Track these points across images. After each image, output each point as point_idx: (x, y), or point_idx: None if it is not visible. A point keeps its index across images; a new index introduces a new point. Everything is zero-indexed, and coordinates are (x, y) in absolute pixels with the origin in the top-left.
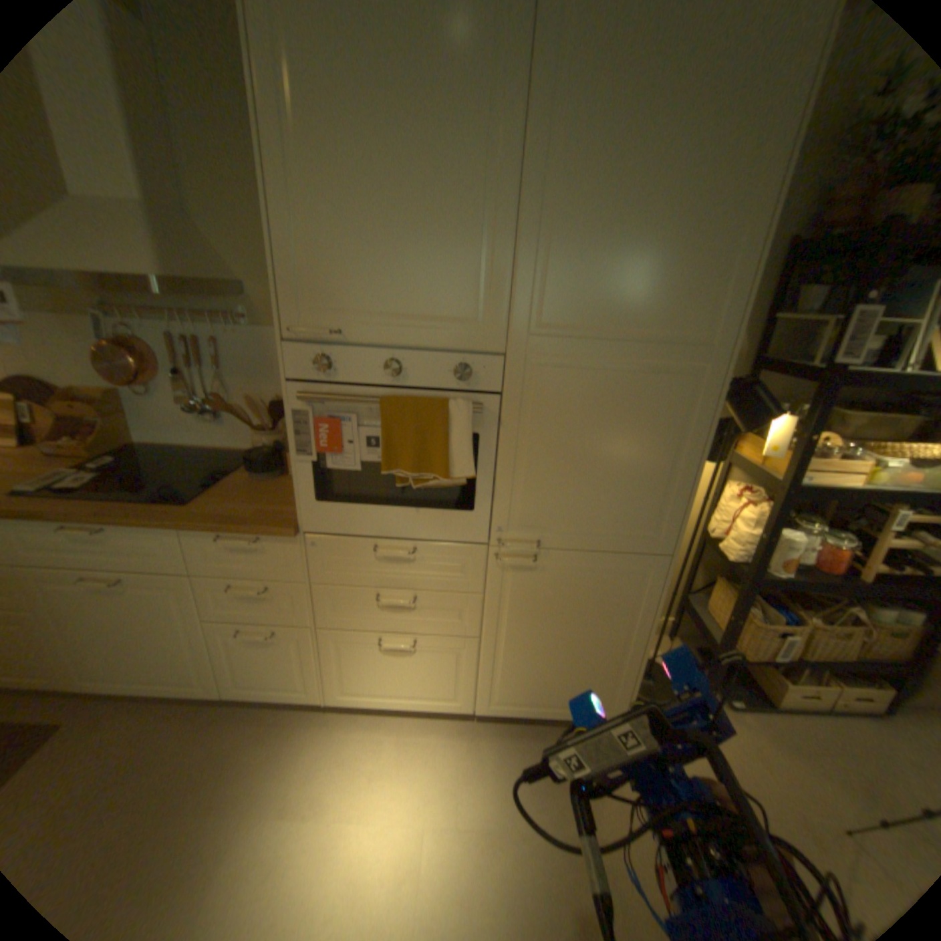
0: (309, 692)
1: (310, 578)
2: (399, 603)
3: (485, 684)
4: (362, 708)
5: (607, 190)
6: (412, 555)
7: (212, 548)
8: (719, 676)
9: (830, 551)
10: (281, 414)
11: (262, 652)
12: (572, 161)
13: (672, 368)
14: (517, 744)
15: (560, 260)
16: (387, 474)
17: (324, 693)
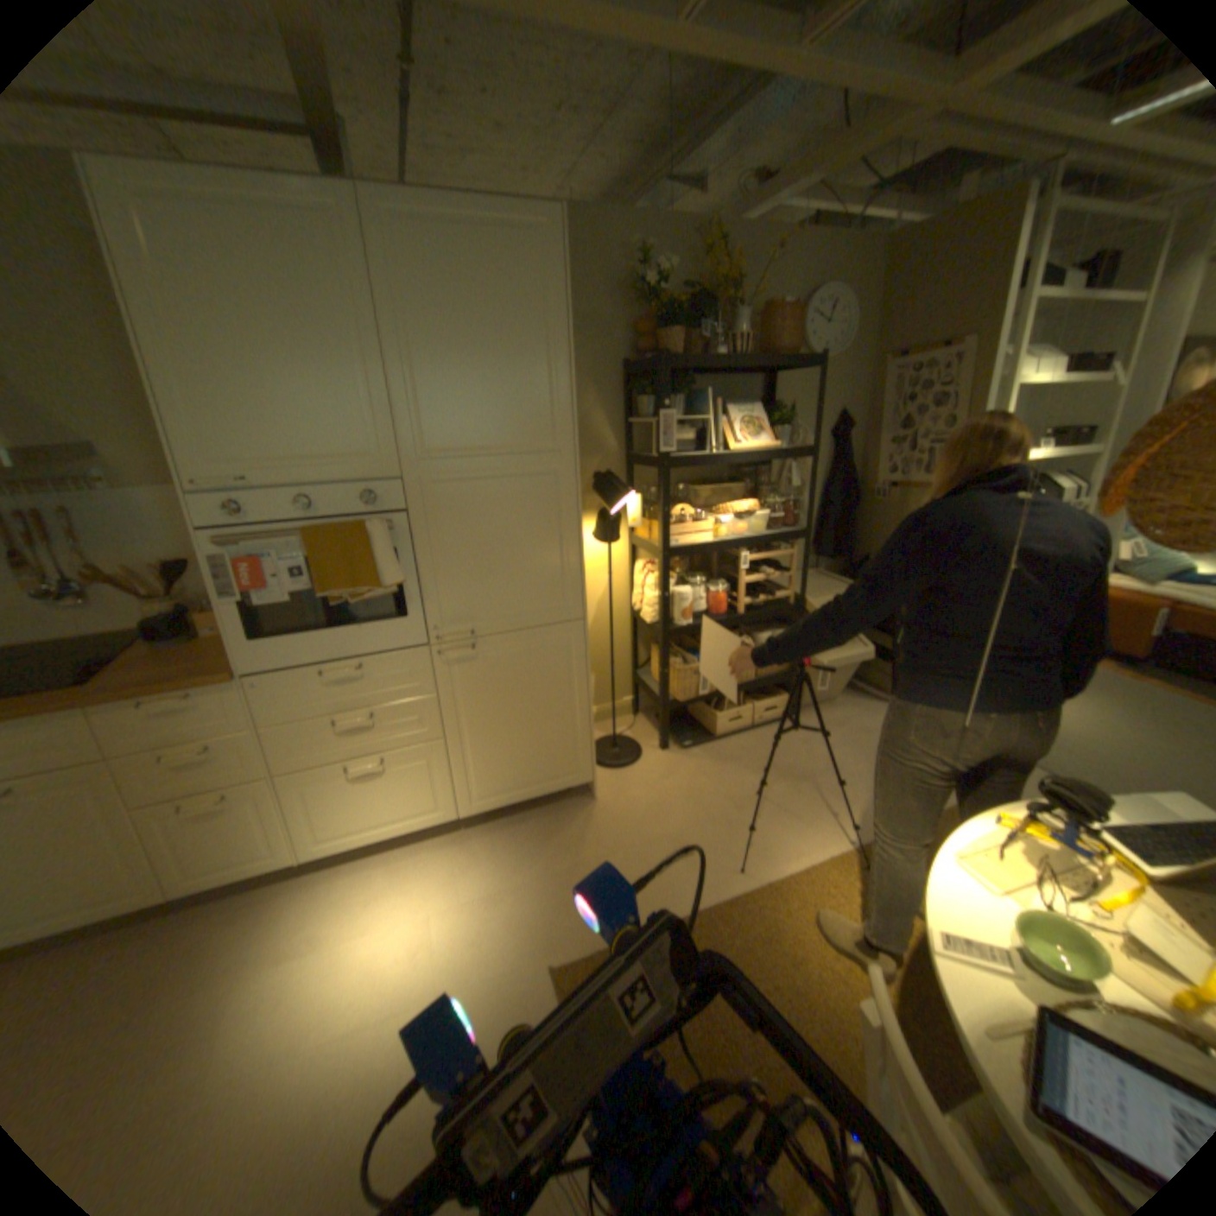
0: (275, 854)
1: (253, 723)
2: (355, 722)
3: (459, 783)
4: (340, 853)
5: (449, 350)
6: (358, 672)
7: (129, 719)
8: (665, 724)
9: (711, 597)
10: (167, 579)
11: (210, 824)
12: (417, 331)
13: (536, 471)
14: (505, 832)
15: (427, 402)
16: (316, 597)
17: (293, 849)
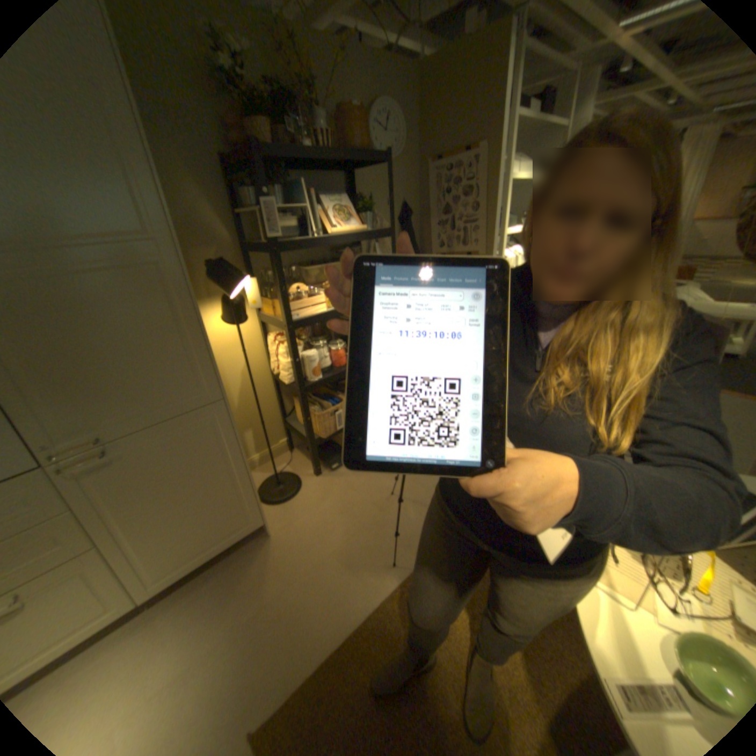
0: None
1: None
2: None
3: (127, 578)
4: None
5: None
6: None
7: None
8: (315, 457)
9: (333, 354)
10: None
11: None
12: None
13: (129, 262)
14: (189, 598)
15: None
16: None
17: None
